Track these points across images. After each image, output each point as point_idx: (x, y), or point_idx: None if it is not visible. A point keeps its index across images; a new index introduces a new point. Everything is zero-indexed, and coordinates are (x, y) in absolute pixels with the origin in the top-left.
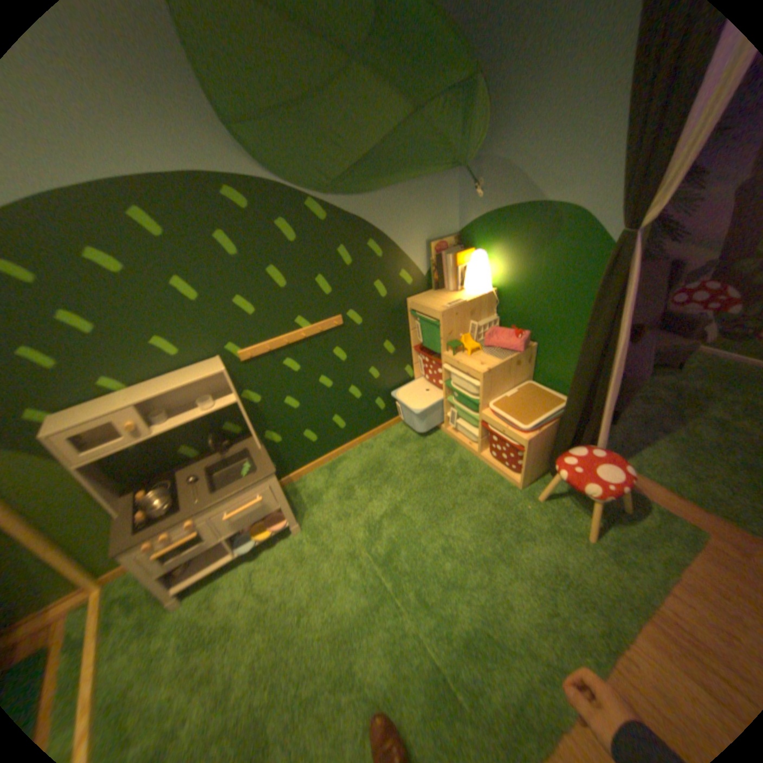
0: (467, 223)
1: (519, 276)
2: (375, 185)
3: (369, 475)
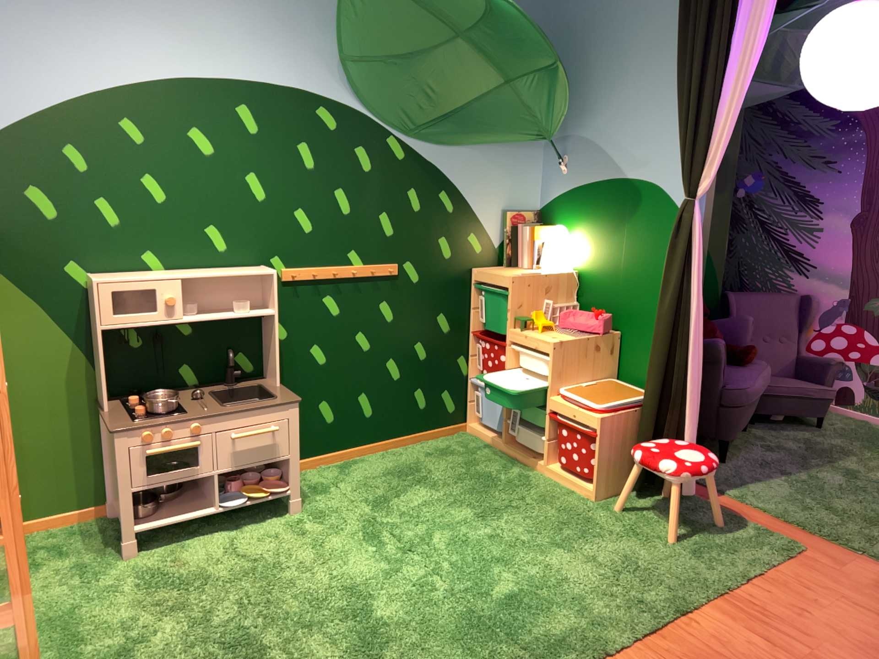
0: (550, 199)
1: (602, 254)
2: (457, 139)
3: (395, 477)
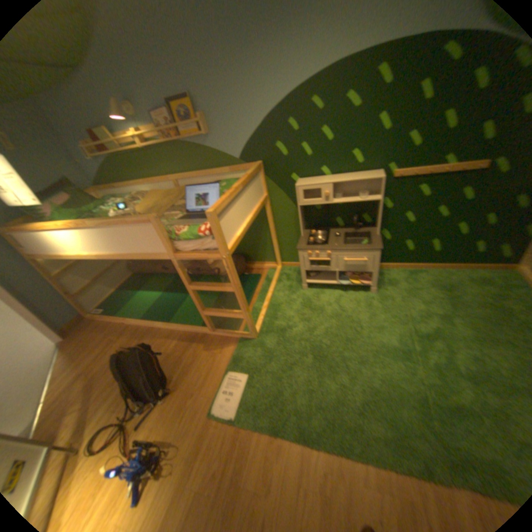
0: None
1: None
2: None
3: (438, 290)
